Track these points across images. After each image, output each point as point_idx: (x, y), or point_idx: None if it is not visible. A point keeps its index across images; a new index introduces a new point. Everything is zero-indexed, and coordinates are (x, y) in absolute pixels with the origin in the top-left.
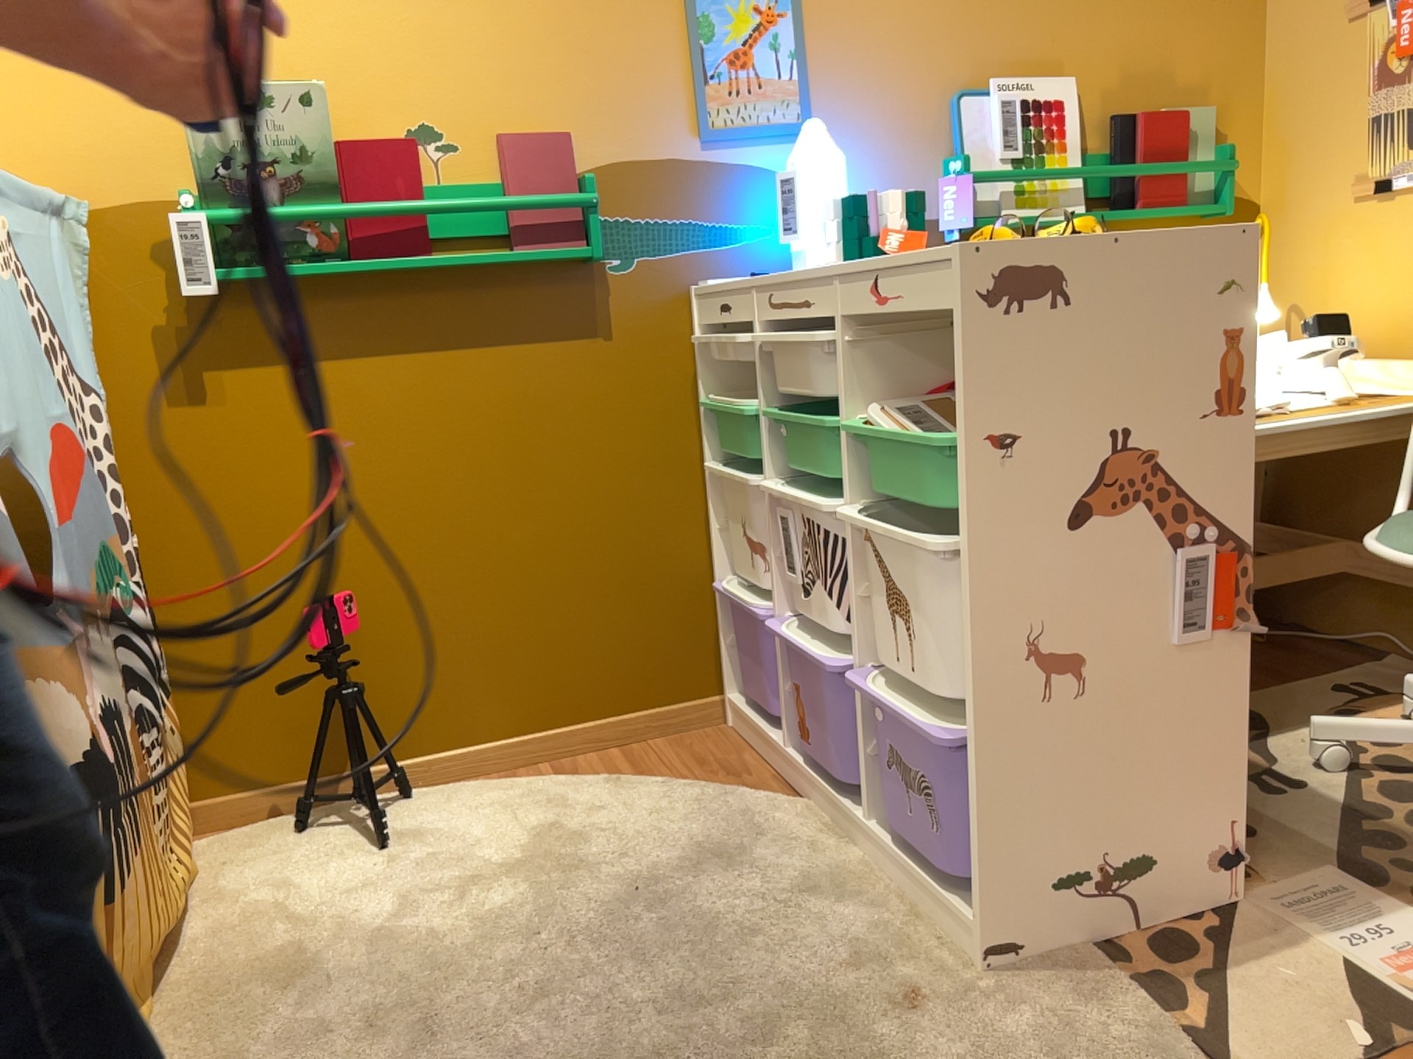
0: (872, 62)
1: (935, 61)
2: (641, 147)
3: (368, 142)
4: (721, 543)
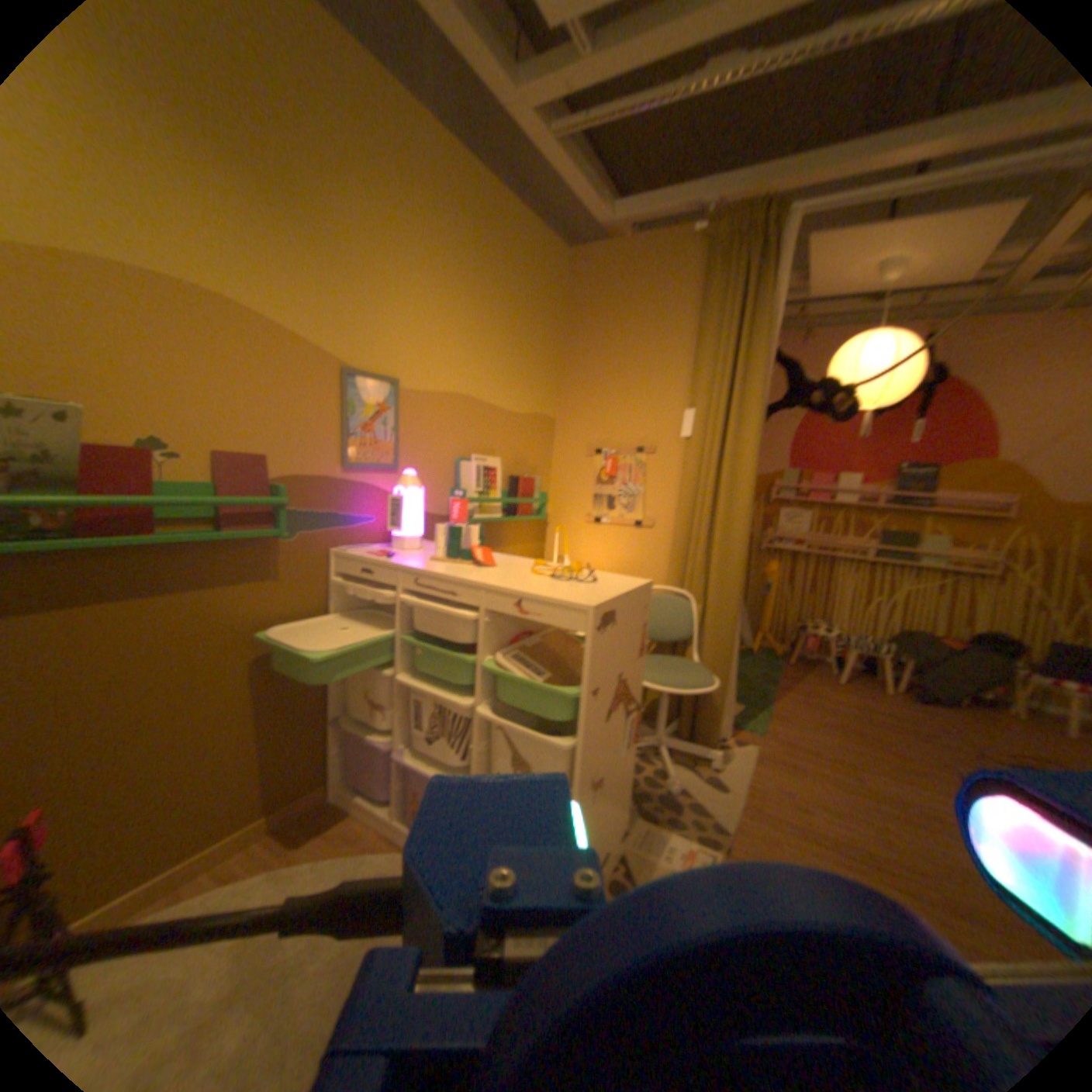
0: (428, 438)
1: (452, 442)
2: (311, 468)
3: (102, 445)
4: (338, 696)
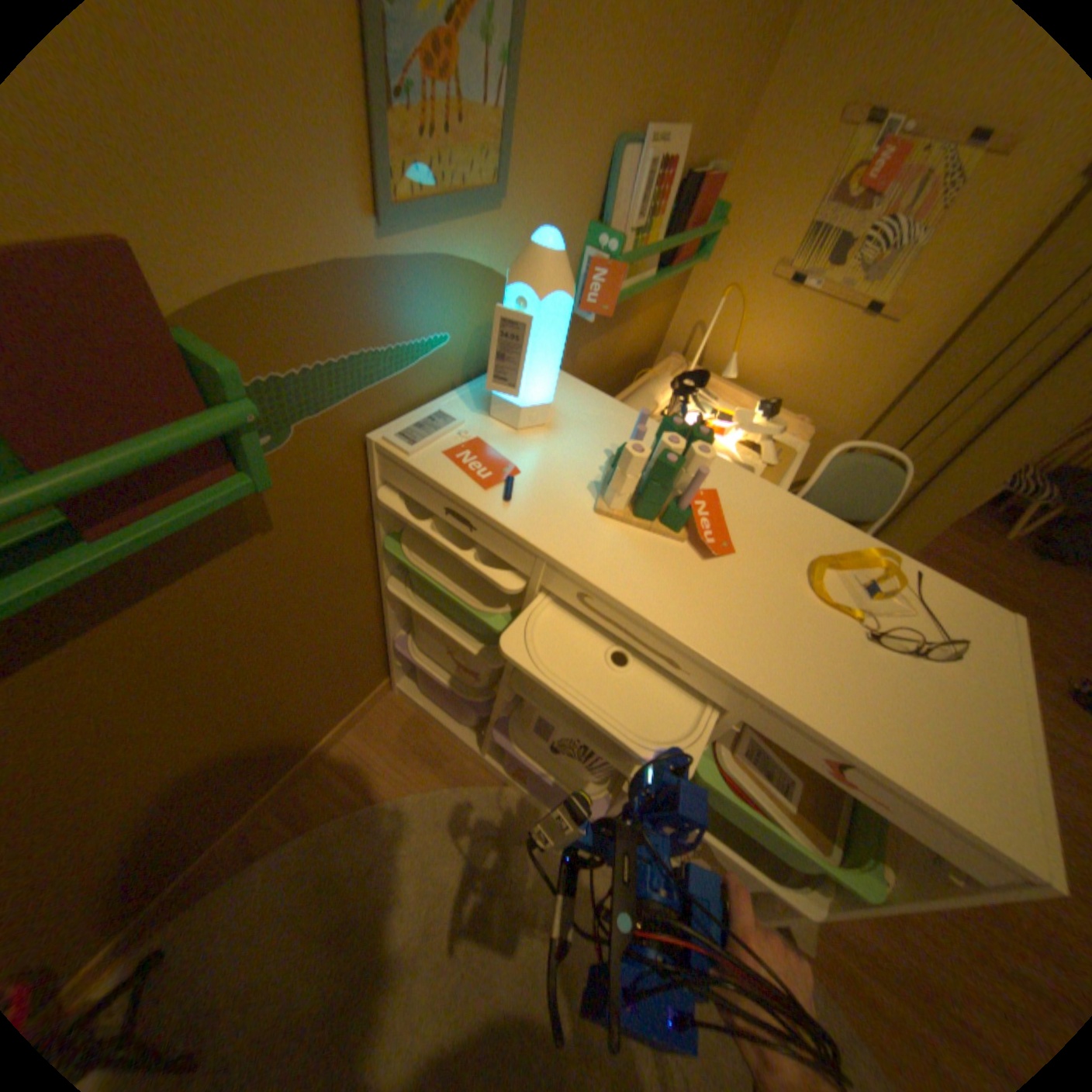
0: (579, 77)
1: (624, 83)
2: (287, 240)
3: None
4: (397, 618)
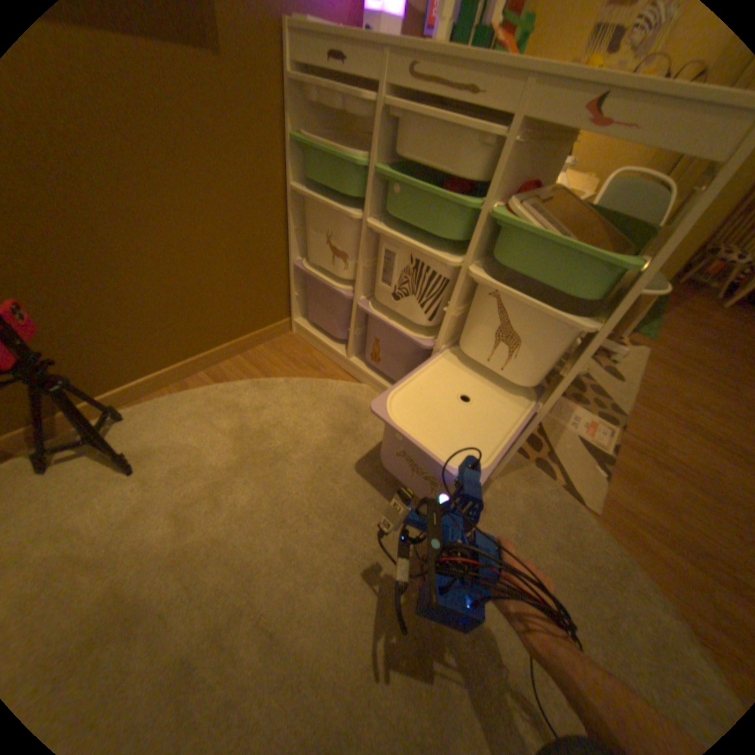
0: None
1: None
2: None
3: None
4: (296, 238)
